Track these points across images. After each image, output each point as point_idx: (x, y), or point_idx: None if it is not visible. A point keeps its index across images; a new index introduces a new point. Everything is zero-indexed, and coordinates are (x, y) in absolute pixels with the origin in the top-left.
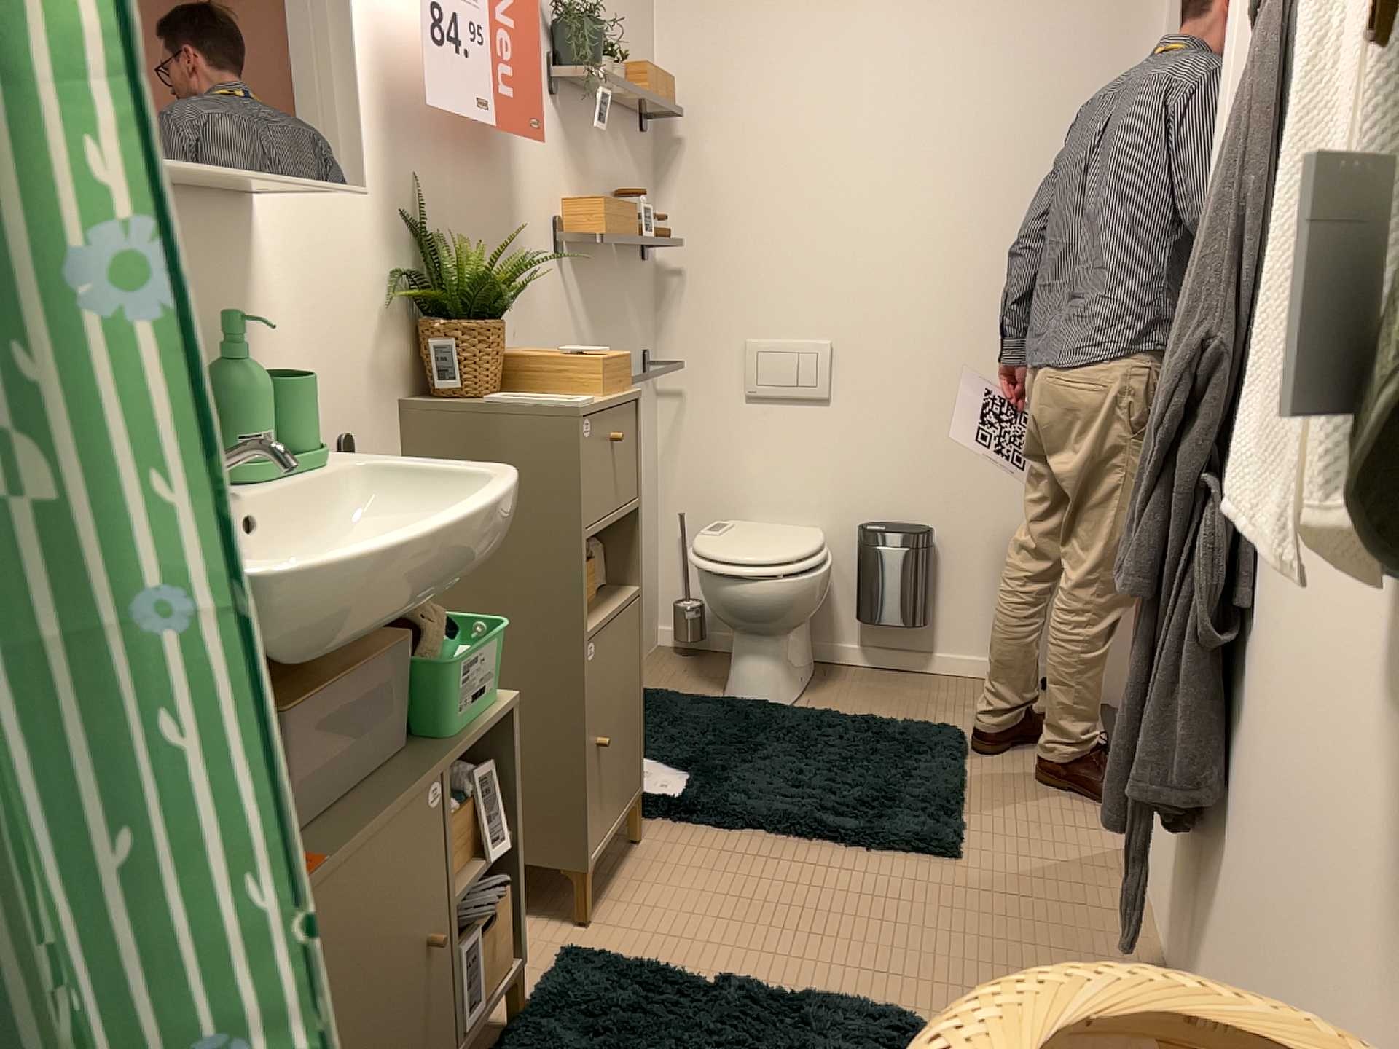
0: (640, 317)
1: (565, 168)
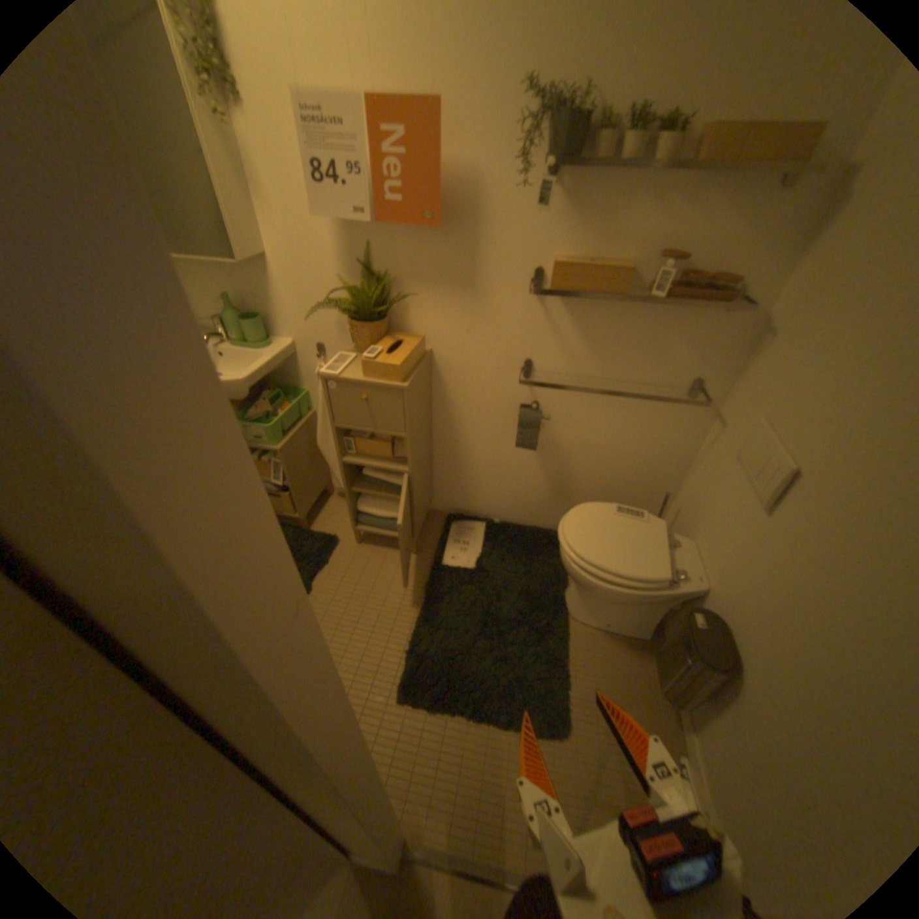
0: (697, 349)
1: (561, 225)
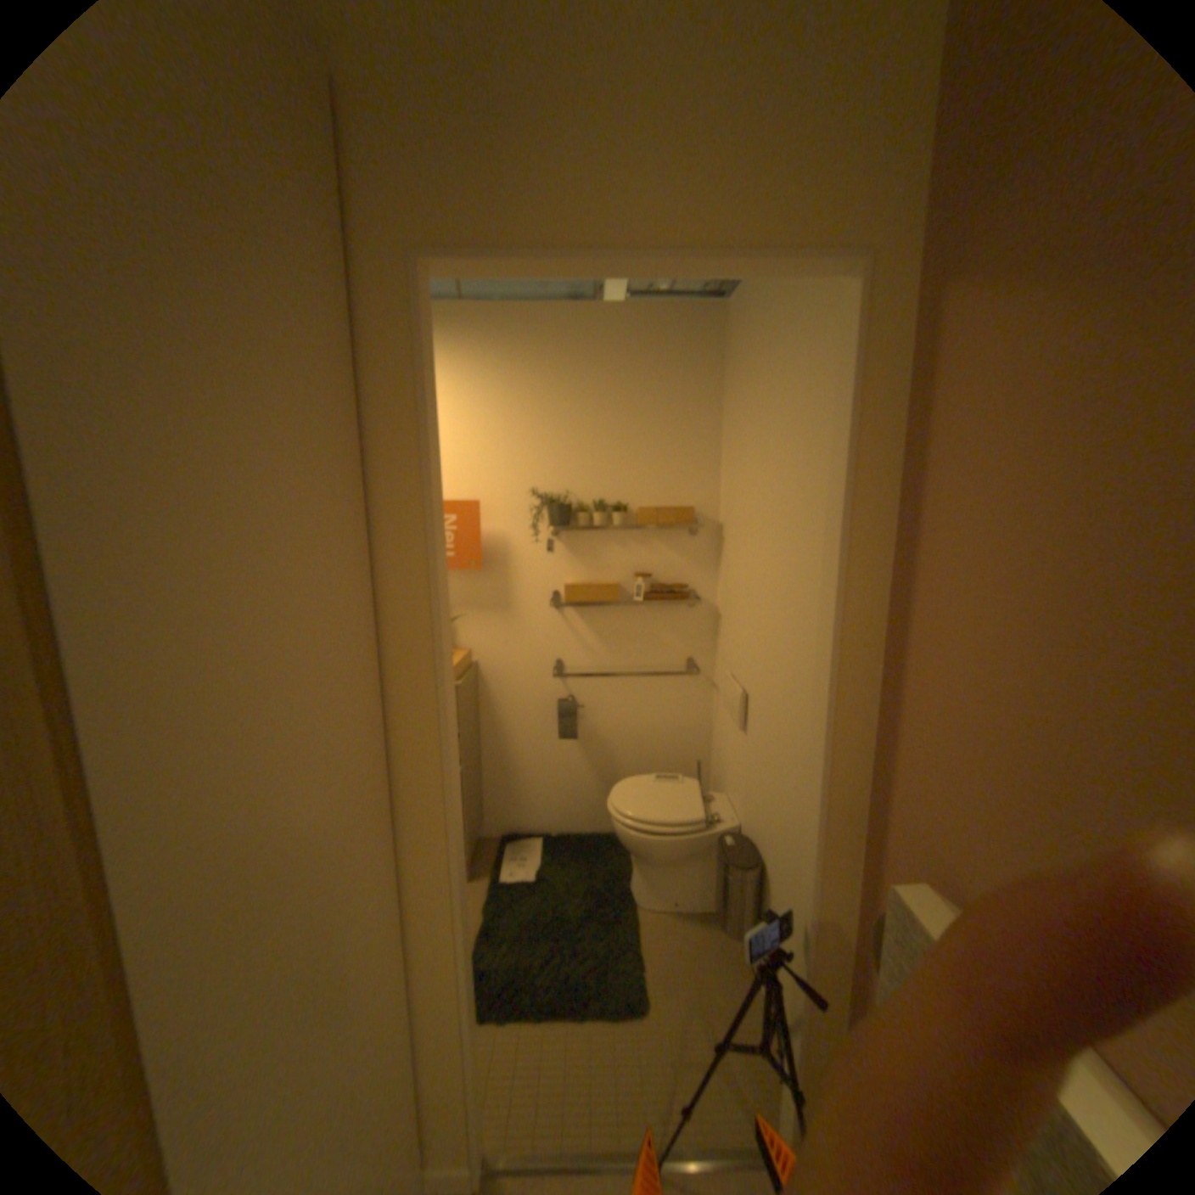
0: (681, 638)
1: (568, 565)
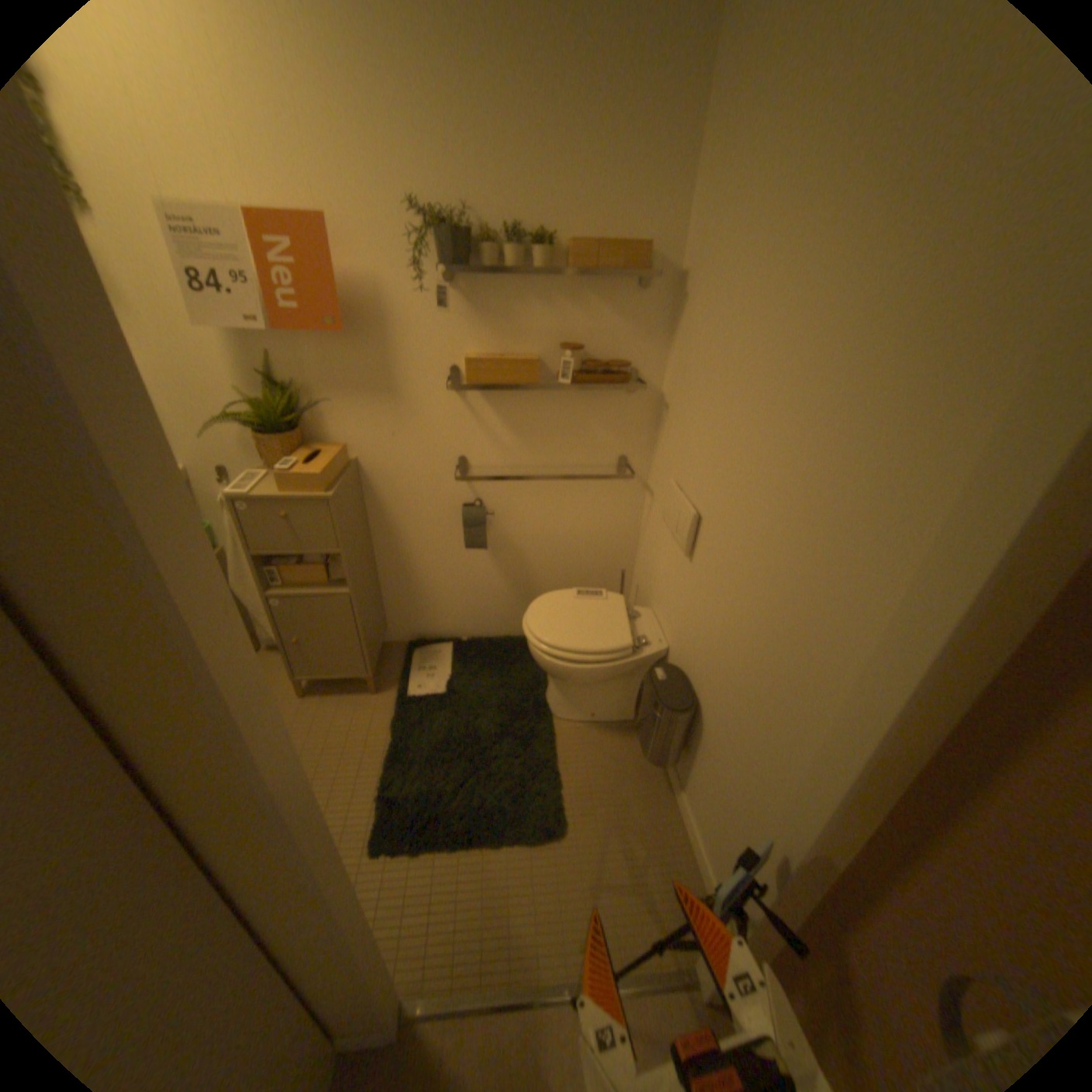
0: (613, 431)
1: (467, 327)
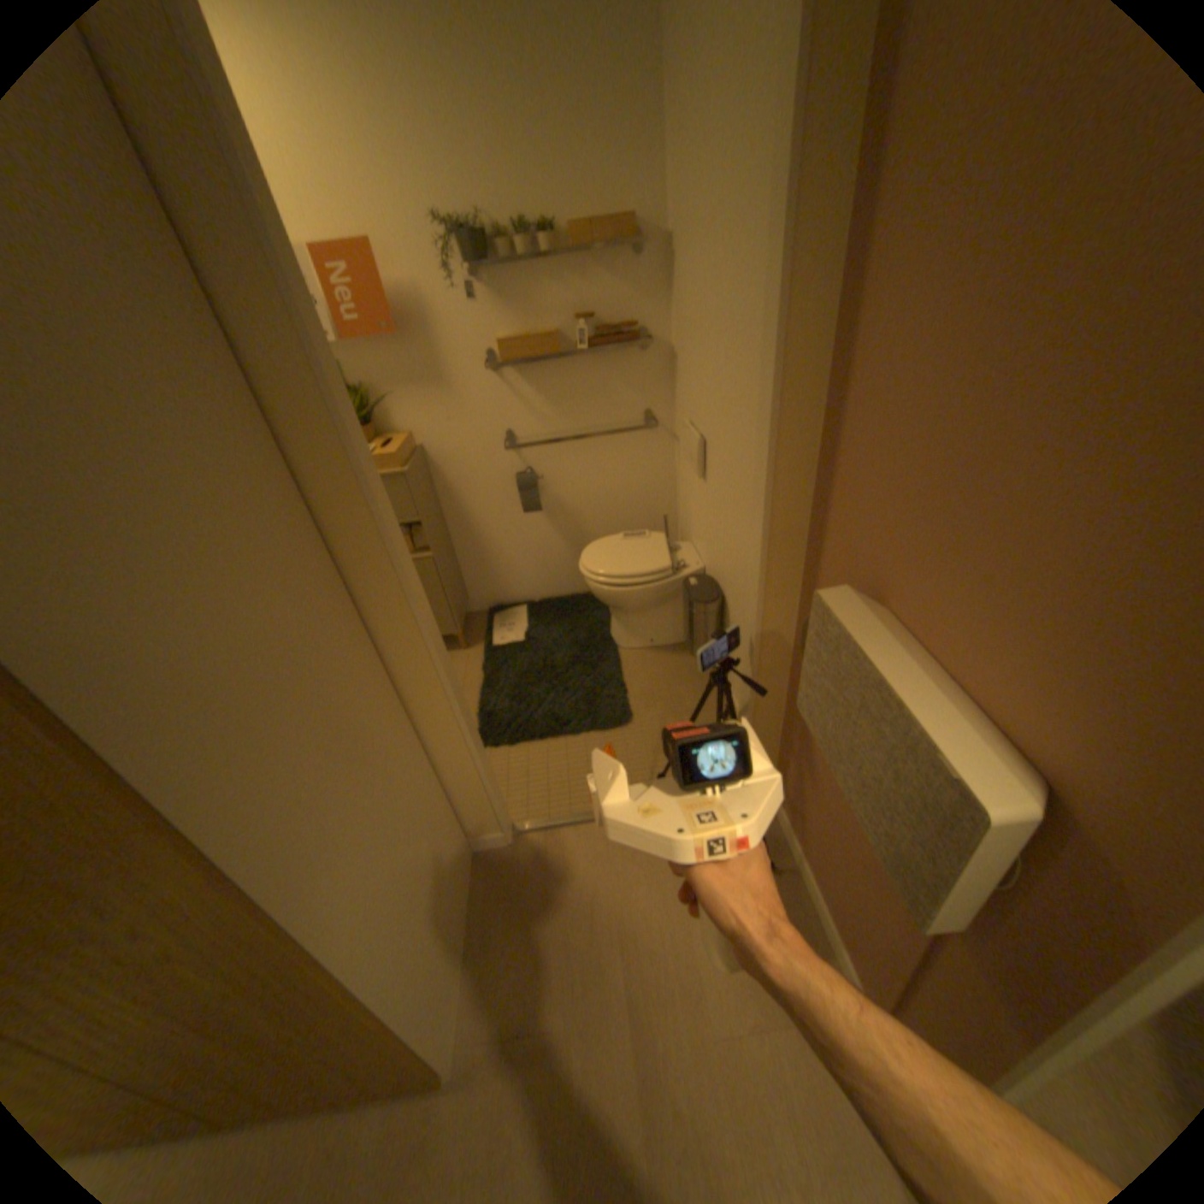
0: (635, 388)
1: (495, 314)
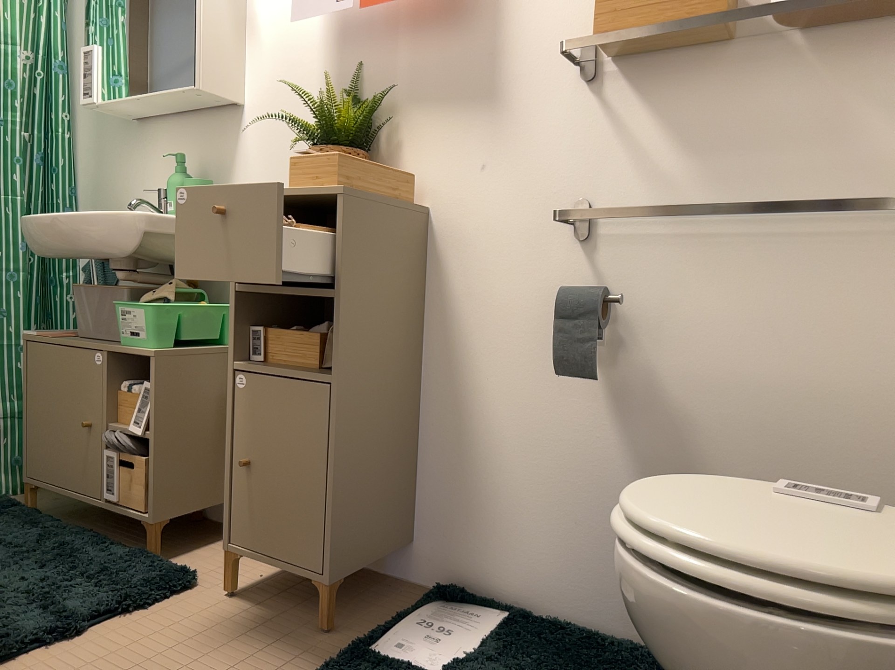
0: None
1: None
